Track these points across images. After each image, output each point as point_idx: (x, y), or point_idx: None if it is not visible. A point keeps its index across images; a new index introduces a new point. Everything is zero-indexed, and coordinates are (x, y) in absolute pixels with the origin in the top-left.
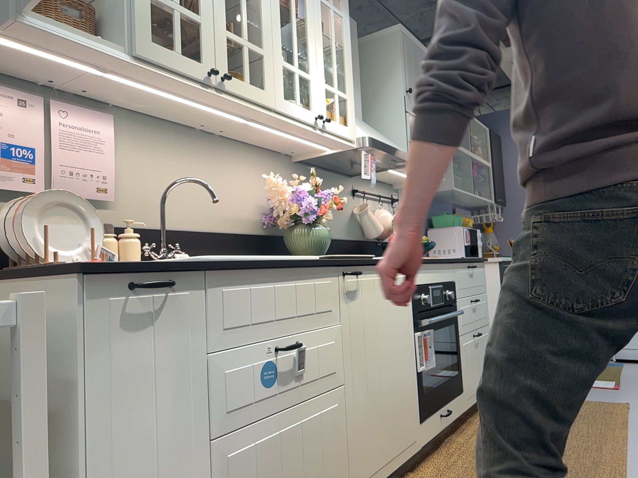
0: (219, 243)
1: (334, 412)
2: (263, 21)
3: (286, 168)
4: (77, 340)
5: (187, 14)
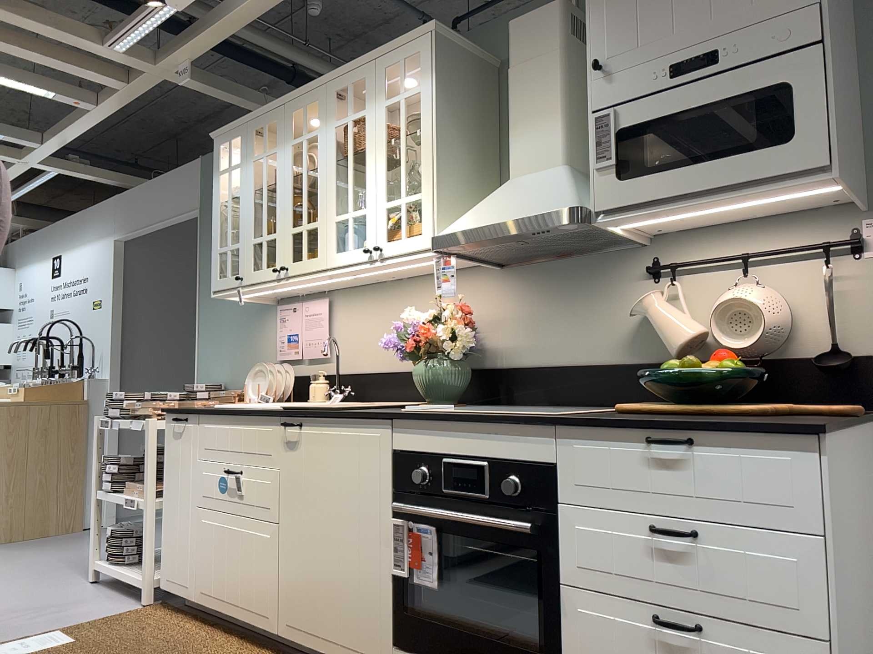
0: (398, 382)
1: (266, 541)
2: (318, 194)
3: (487, 281)
4: (165, 438)
5: (268, 238)
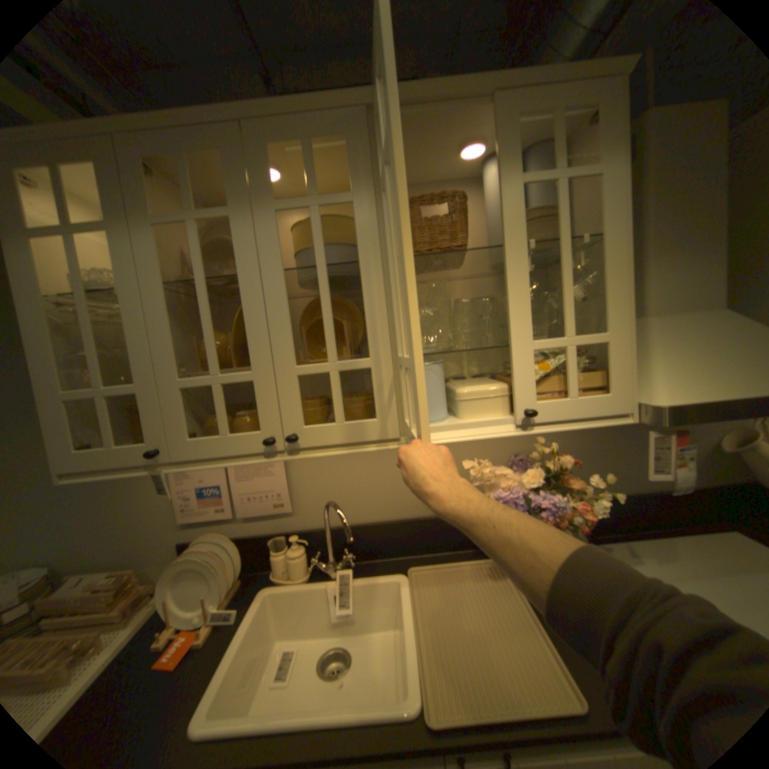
0: (421, 531)
1: None
2: (368, 312)
3: None
4: None
5: (231, 381)
